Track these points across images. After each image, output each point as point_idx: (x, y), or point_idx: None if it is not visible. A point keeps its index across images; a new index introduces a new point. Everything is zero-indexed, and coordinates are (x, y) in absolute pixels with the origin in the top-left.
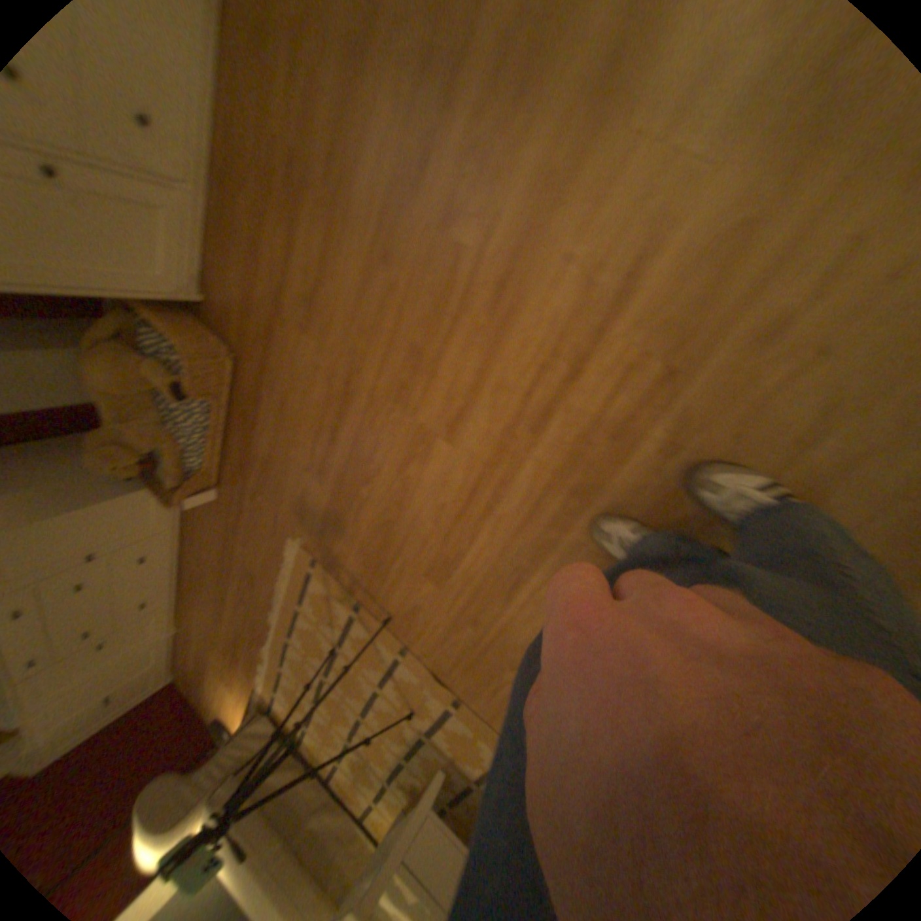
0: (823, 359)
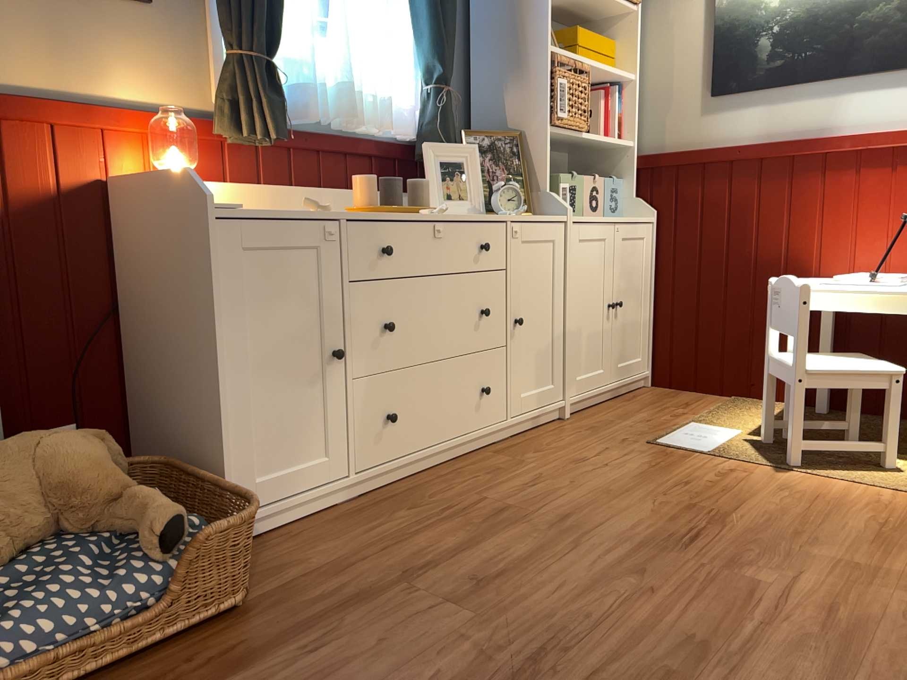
0: None
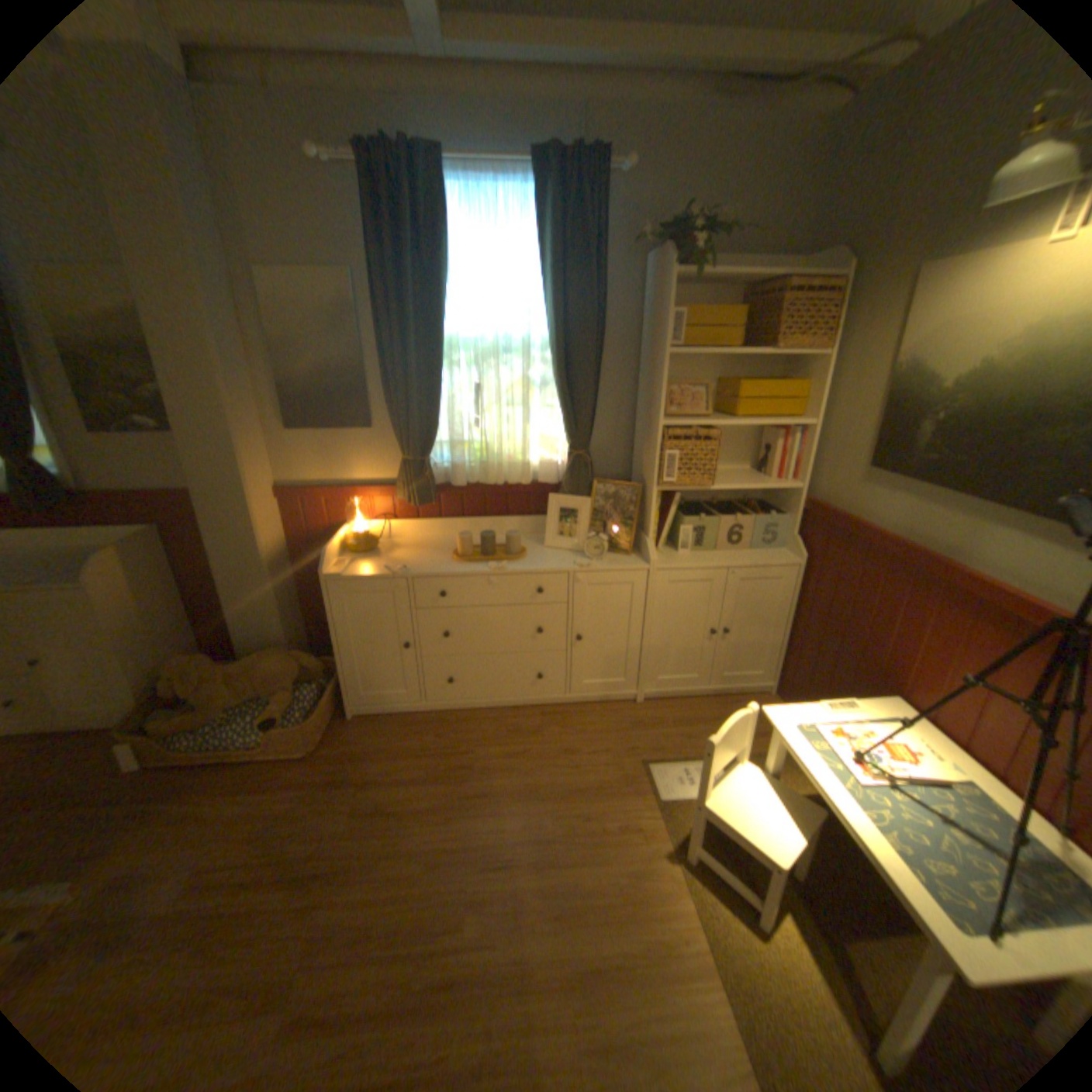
0: None
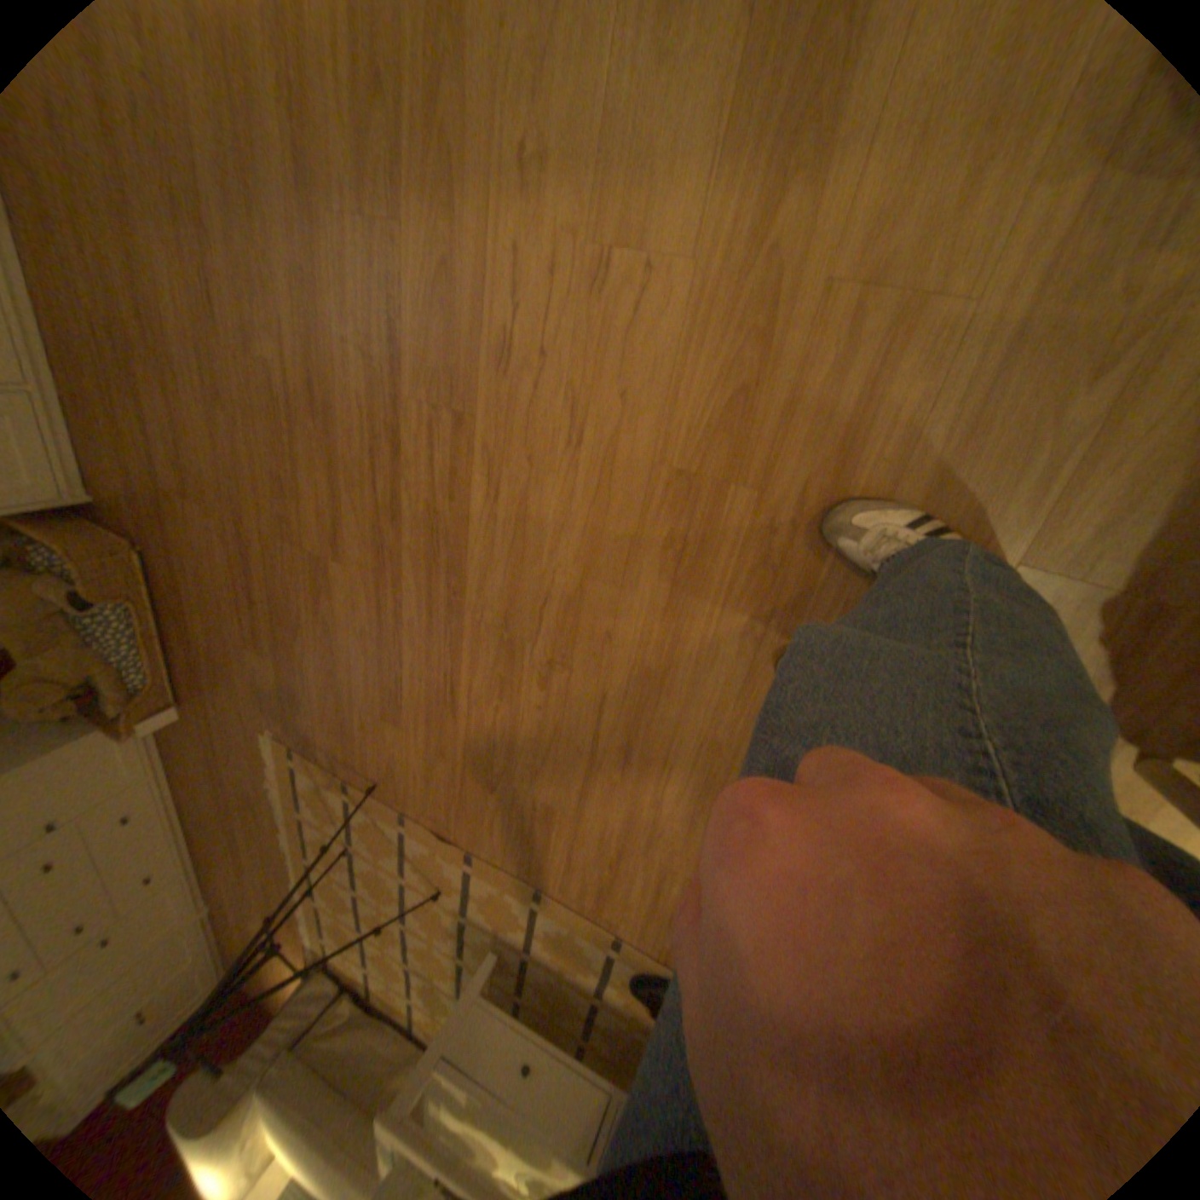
0: (547, 360)
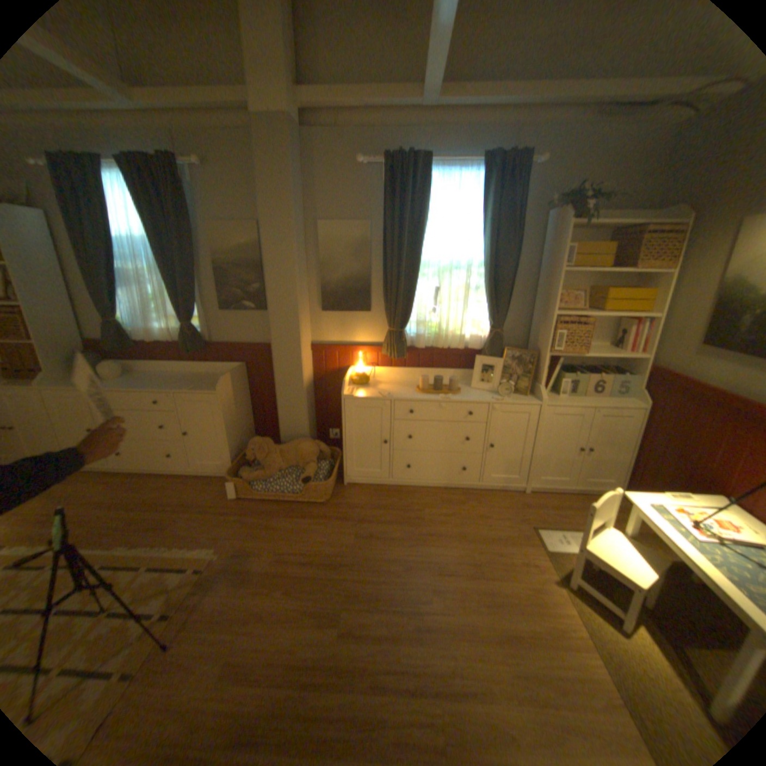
0: None
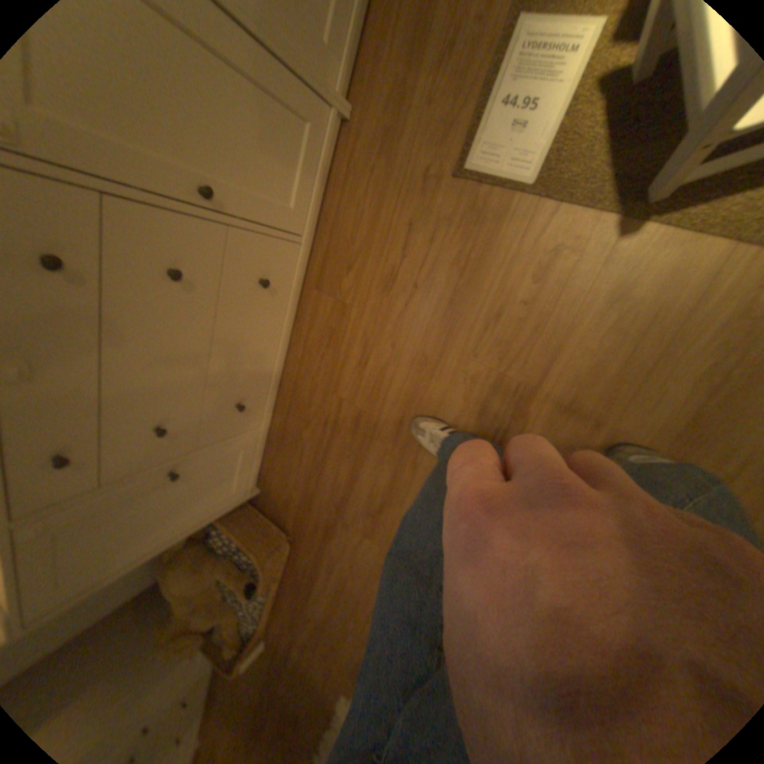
0: None
